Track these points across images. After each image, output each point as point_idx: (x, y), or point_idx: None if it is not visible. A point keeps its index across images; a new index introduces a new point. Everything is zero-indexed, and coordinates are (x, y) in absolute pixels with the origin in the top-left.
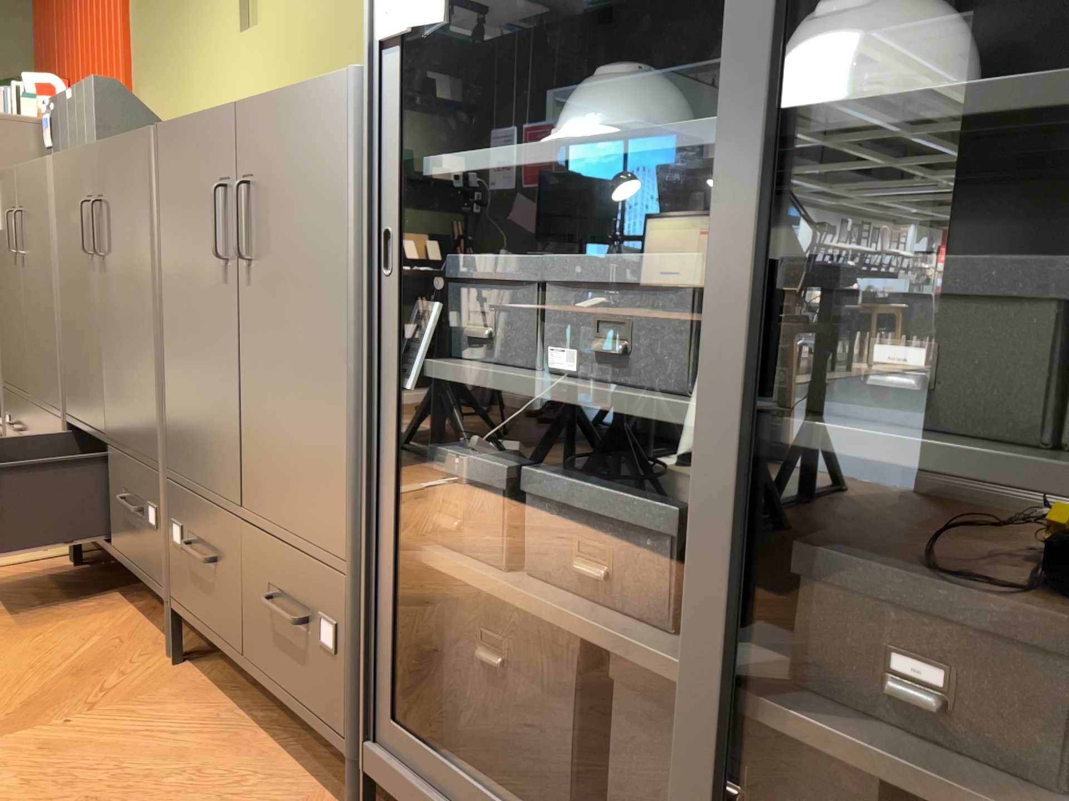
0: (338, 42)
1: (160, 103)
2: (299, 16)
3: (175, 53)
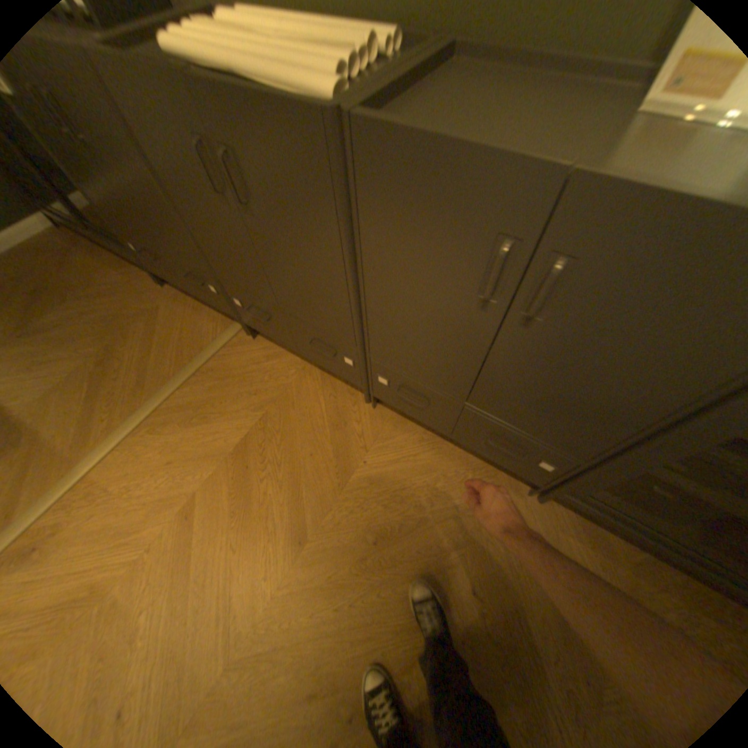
0: None
1: None
2: None
3: None
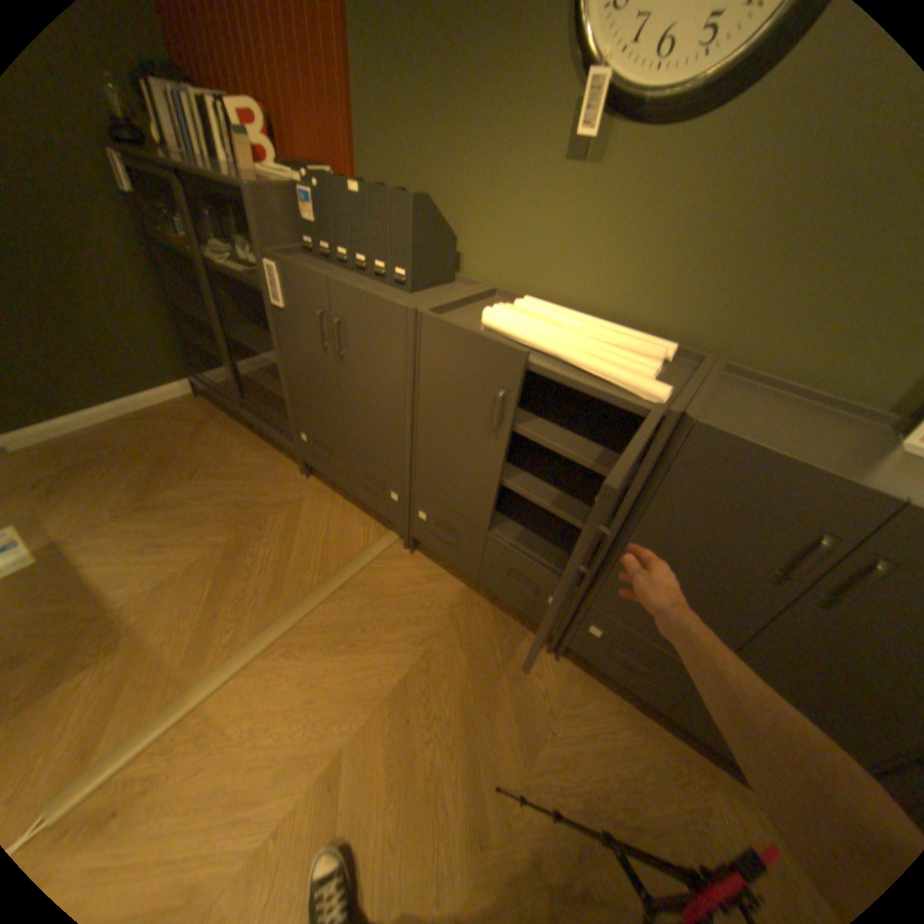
0: (748, 242)
1: (403, 171)
2: (684, 184)
3: (435, 127)
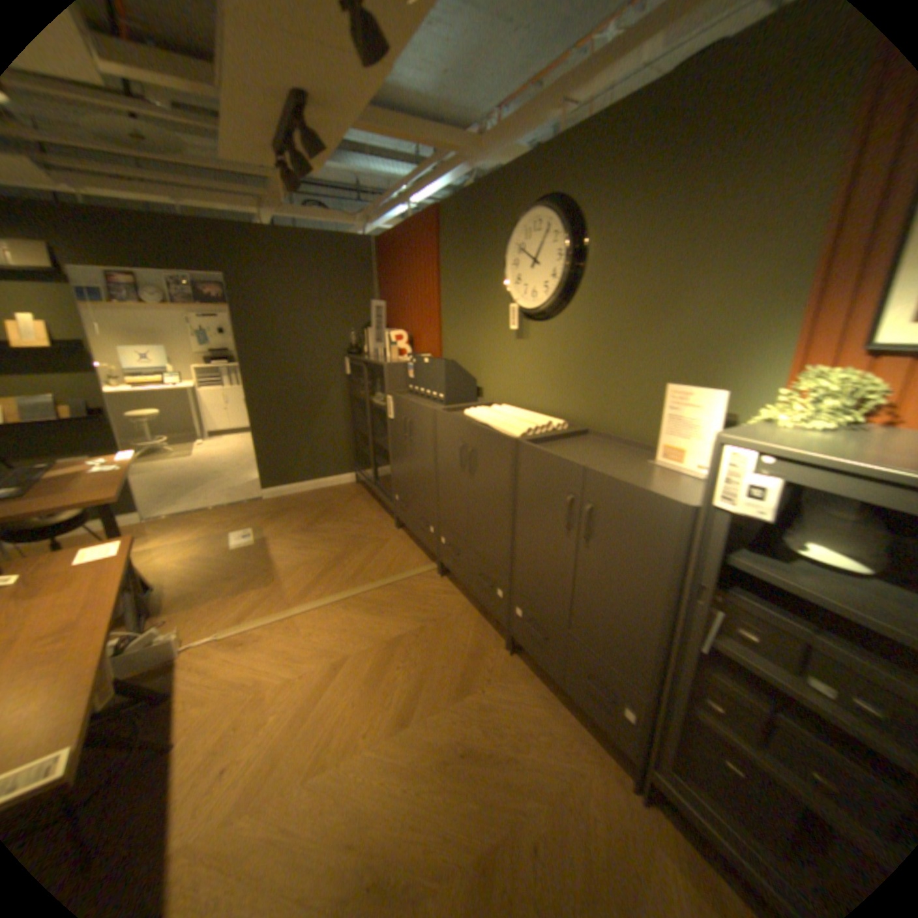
0: (585, 367)
1: (458, 352)
2: (556, 344)
3: (469, 332)
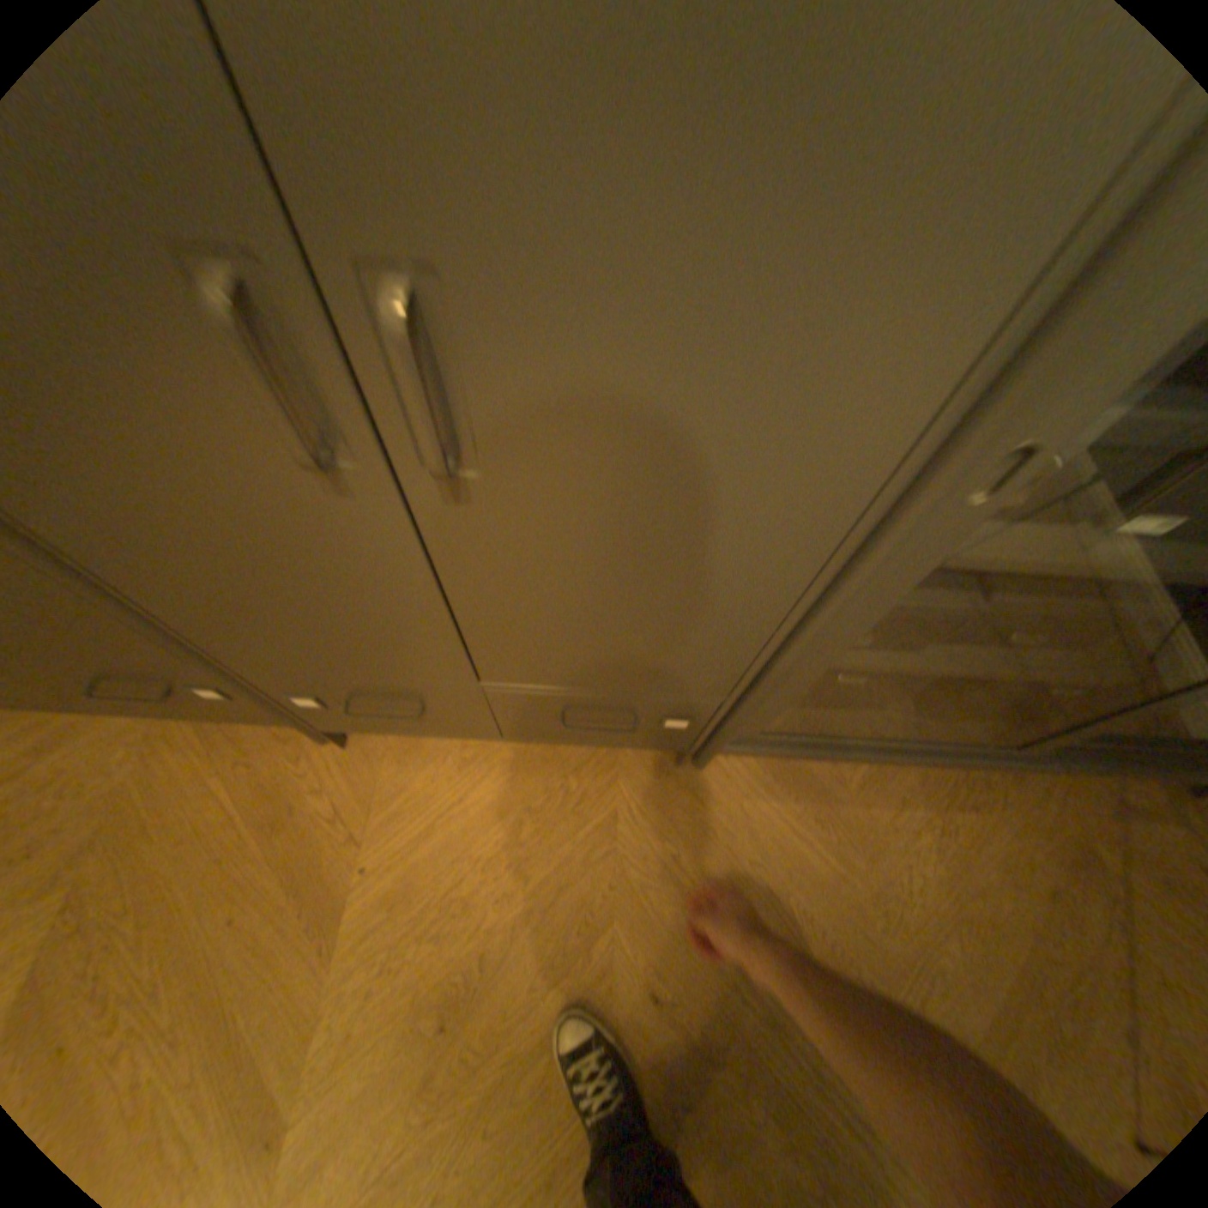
0: None
1: None
2: None
3: None
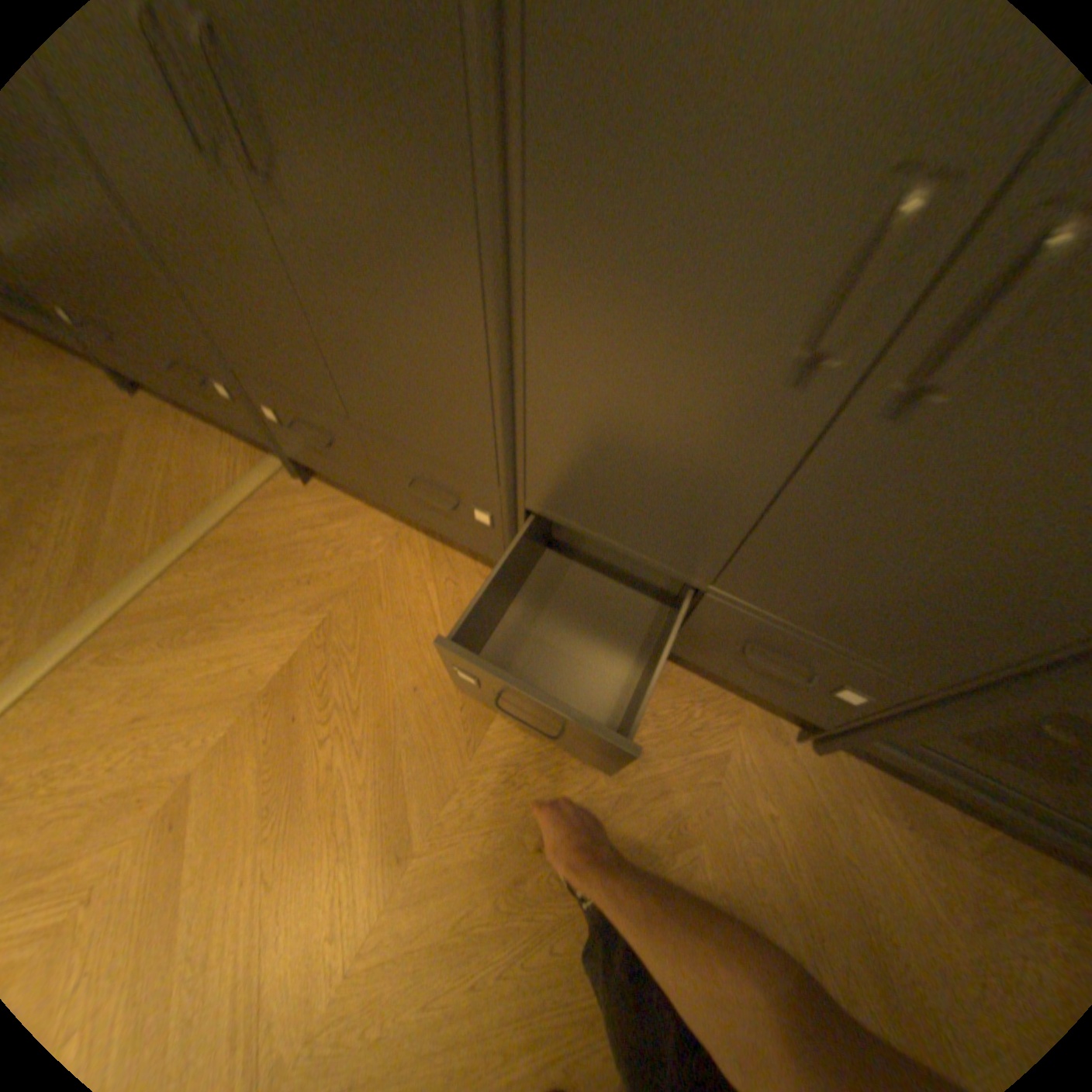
0: None
1: None
2: None
3: None
